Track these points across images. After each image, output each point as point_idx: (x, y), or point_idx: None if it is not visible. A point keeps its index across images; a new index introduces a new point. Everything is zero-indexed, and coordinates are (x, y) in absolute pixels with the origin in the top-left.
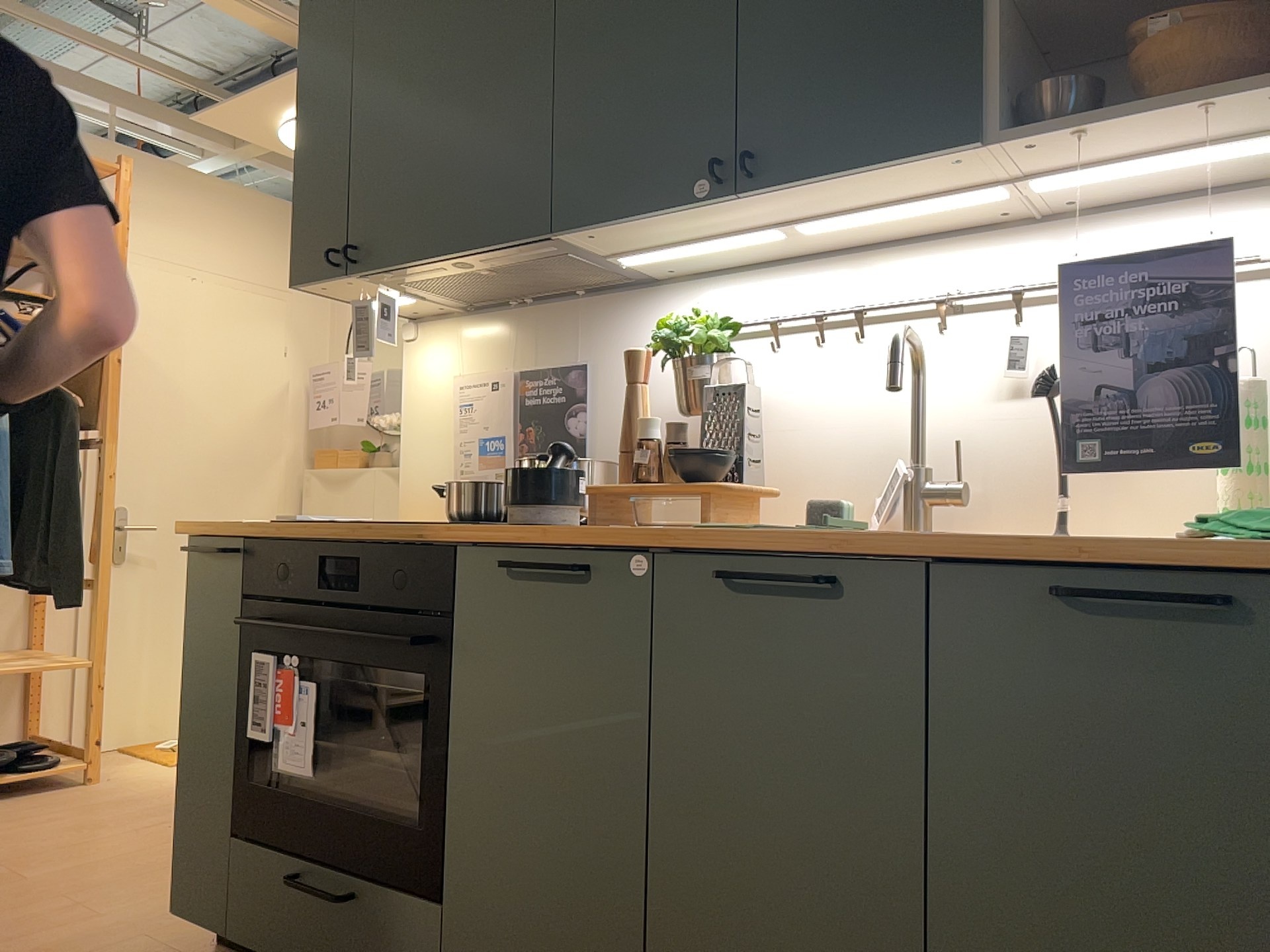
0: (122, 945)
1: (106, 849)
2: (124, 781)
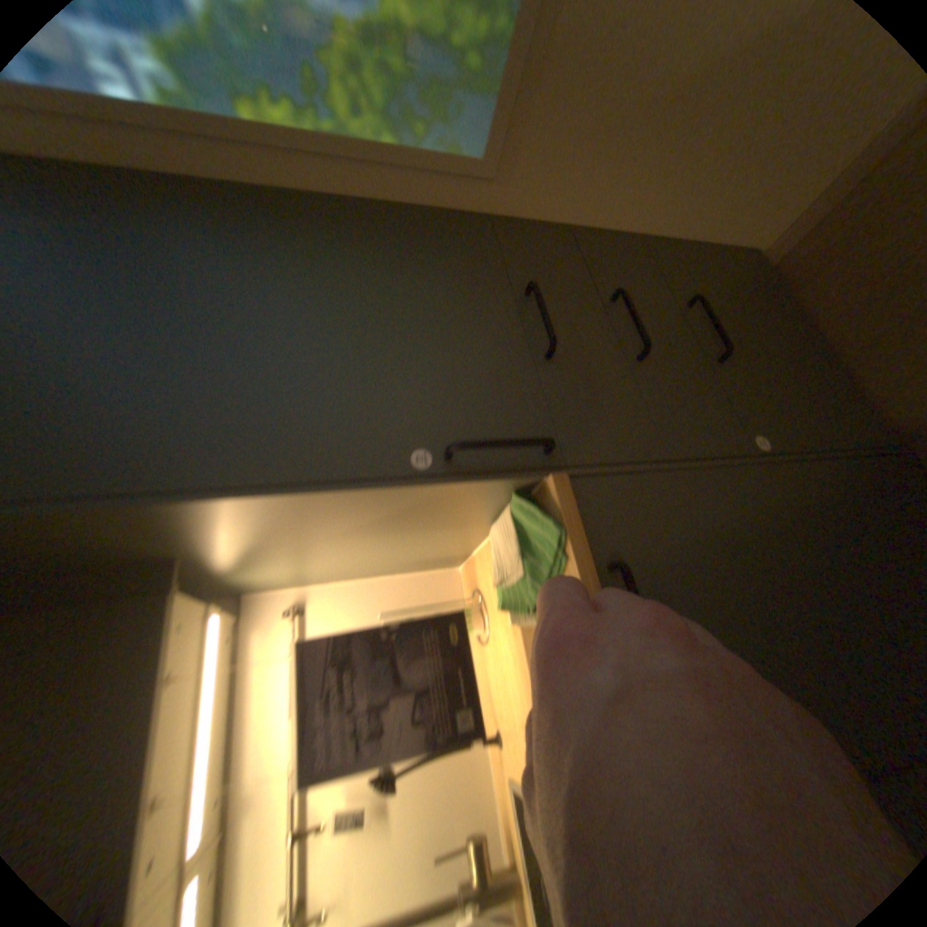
0: None
1: None
2: None
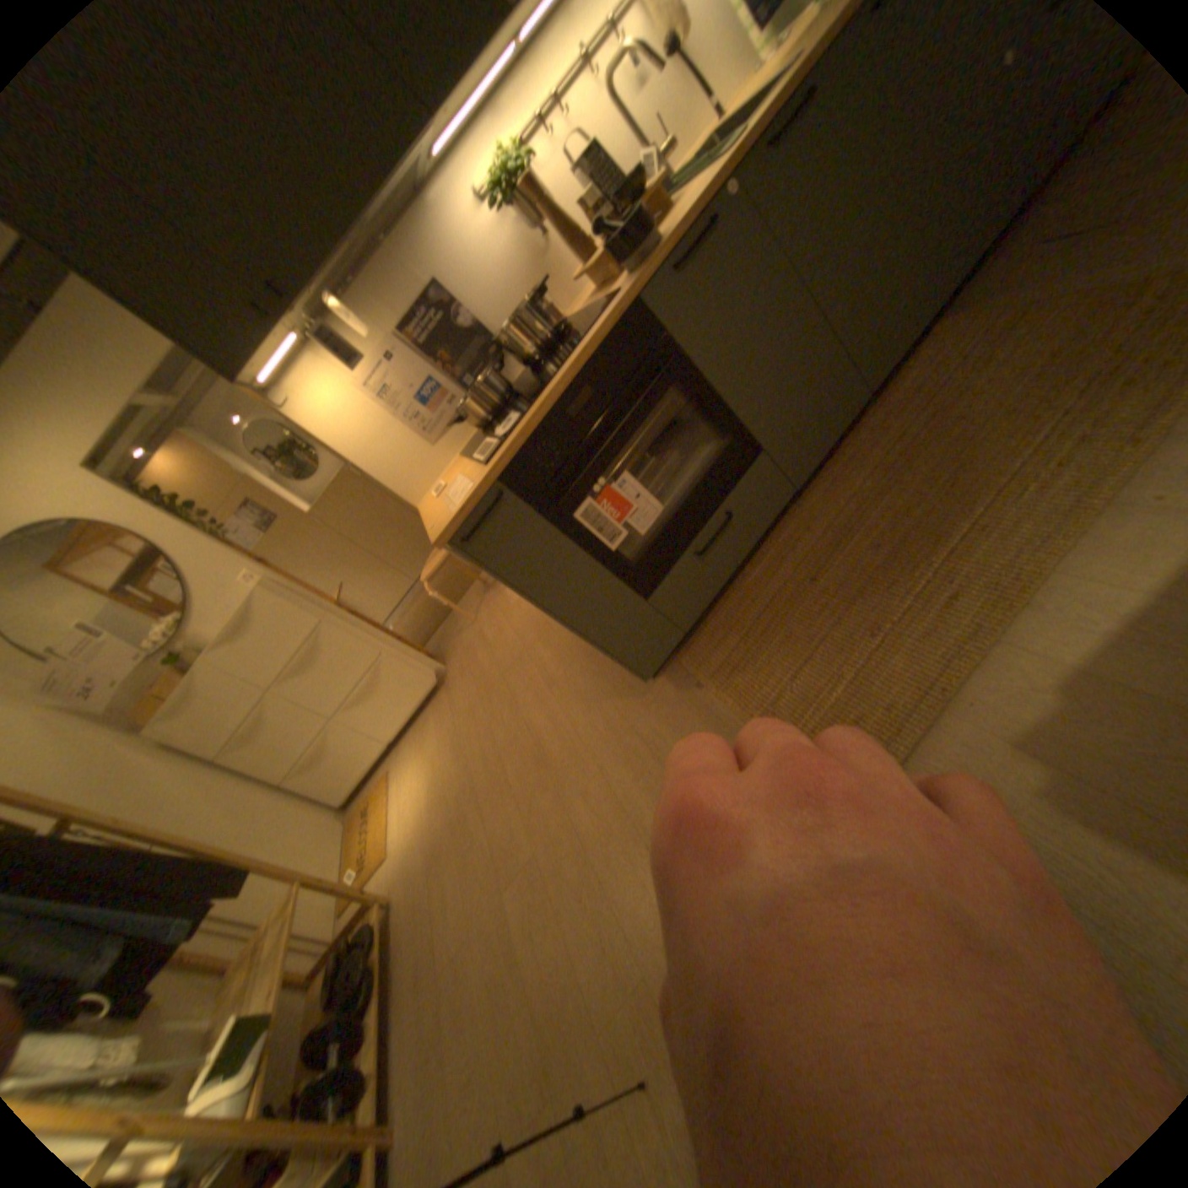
0: (638, 730)
1: (503, 820)
2: (396, 875)
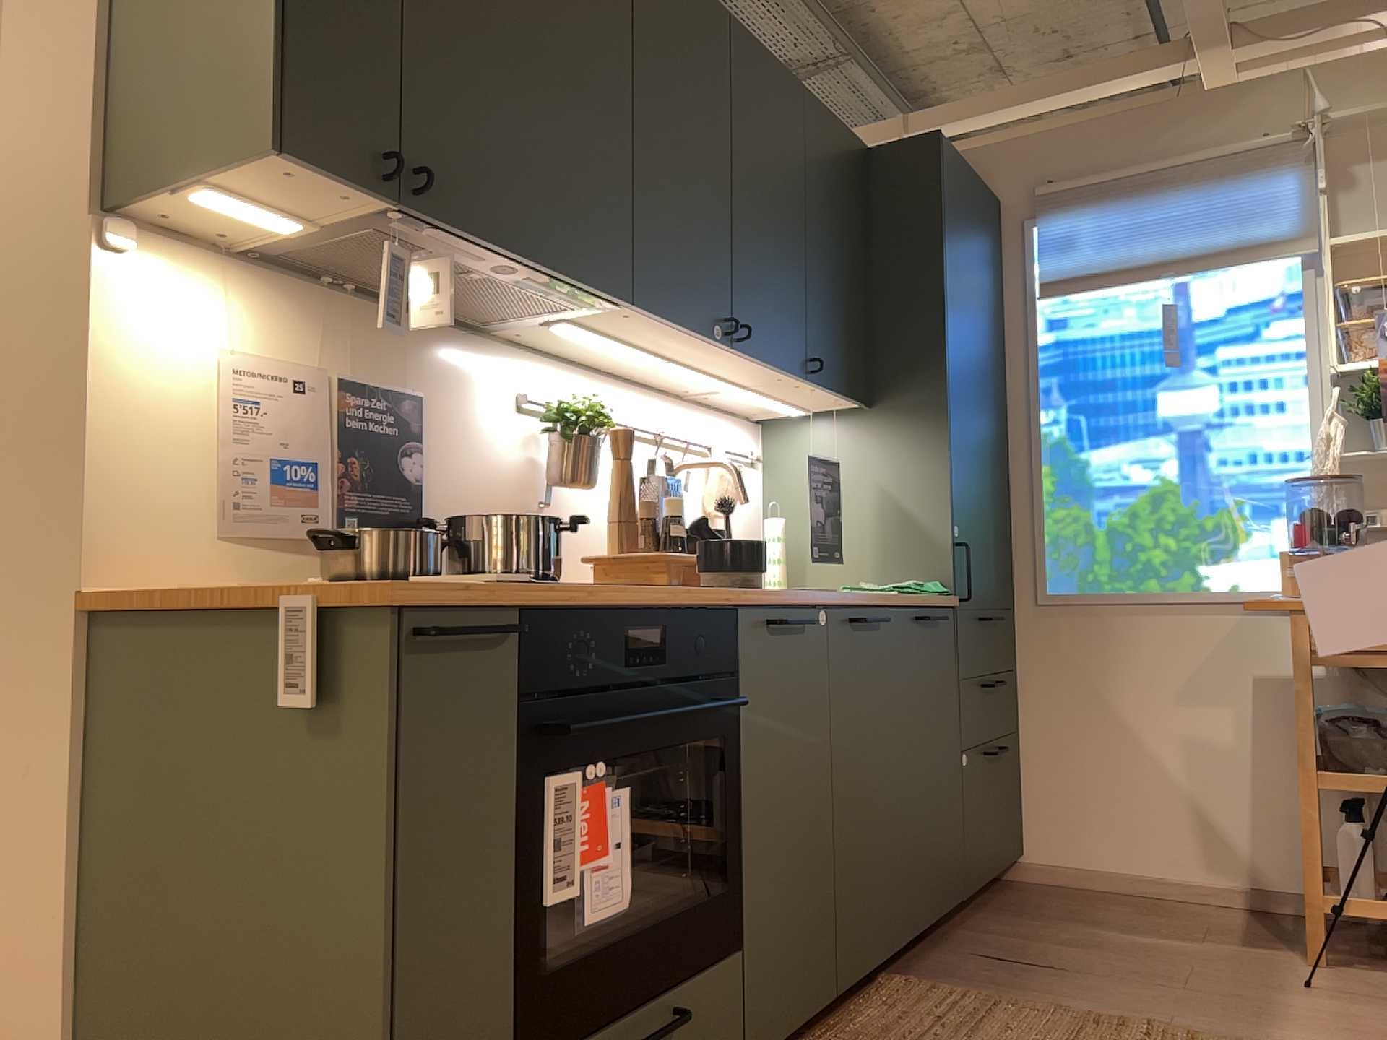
0: None
1: None
2: None
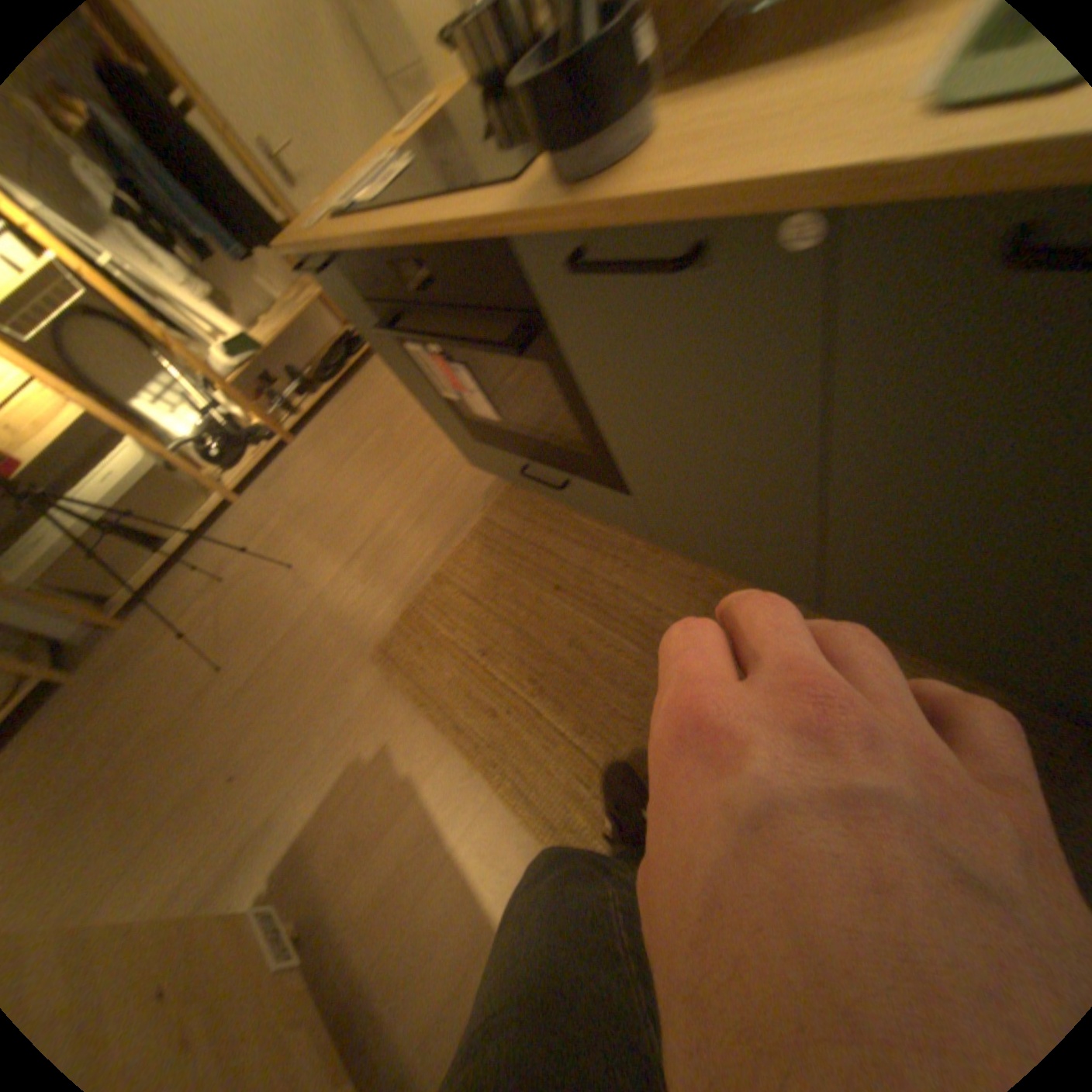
0: (456, 475)
1: None
2: None
